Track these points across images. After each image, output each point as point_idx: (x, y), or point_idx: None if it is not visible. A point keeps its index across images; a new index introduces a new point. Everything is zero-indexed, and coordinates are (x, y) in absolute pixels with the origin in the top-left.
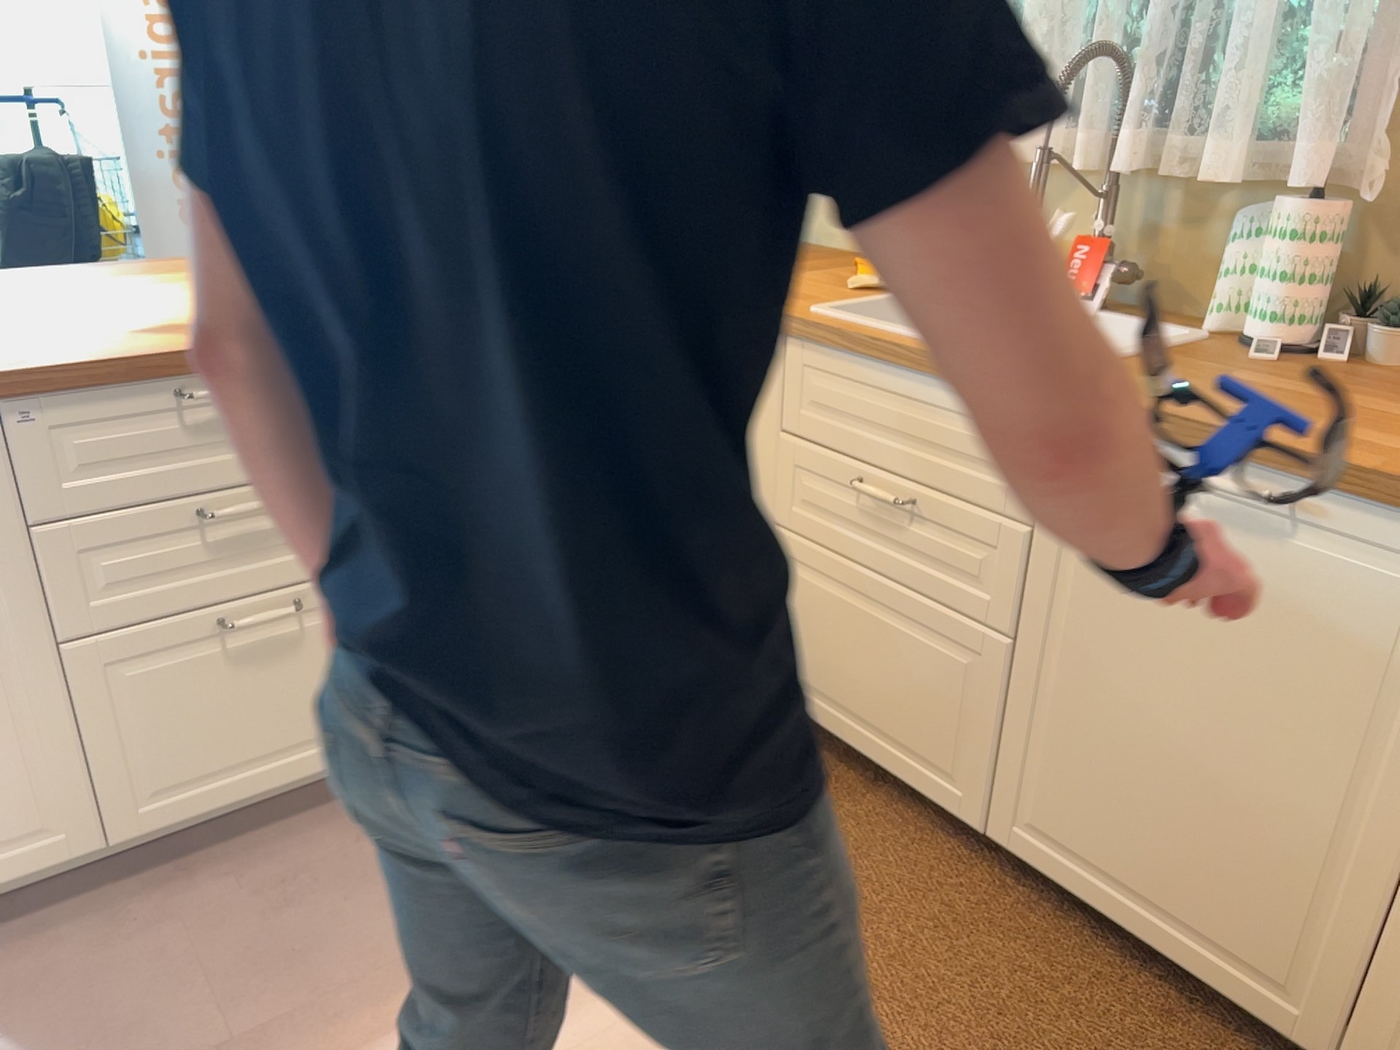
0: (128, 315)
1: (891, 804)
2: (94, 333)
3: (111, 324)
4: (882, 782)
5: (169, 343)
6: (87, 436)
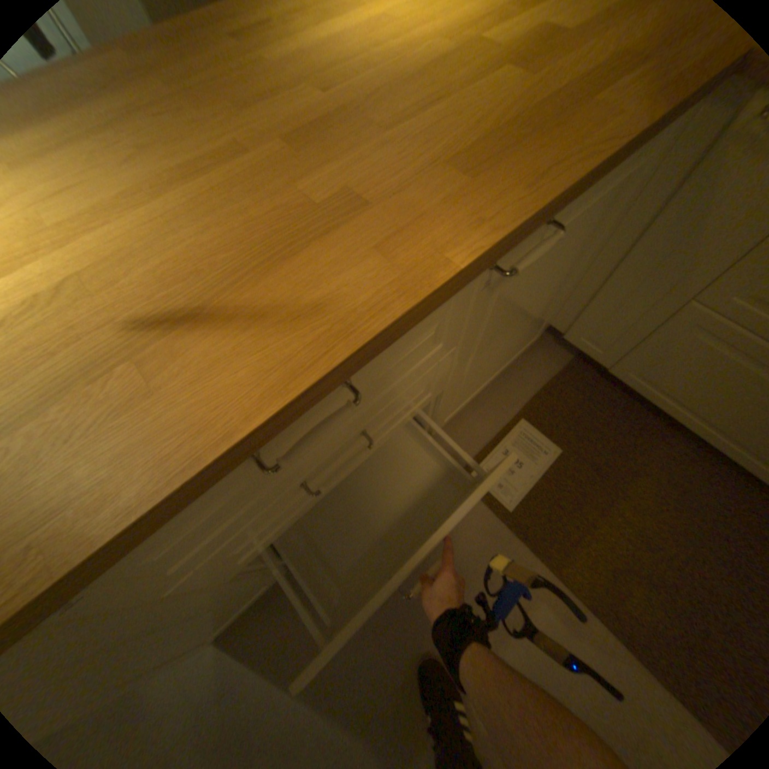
0: (96, 253)
1: (690, 445)
2: (68, 353)
3: (83, 299)
4: (679, 426)
5: (205, 390)
6: (164, 546)
